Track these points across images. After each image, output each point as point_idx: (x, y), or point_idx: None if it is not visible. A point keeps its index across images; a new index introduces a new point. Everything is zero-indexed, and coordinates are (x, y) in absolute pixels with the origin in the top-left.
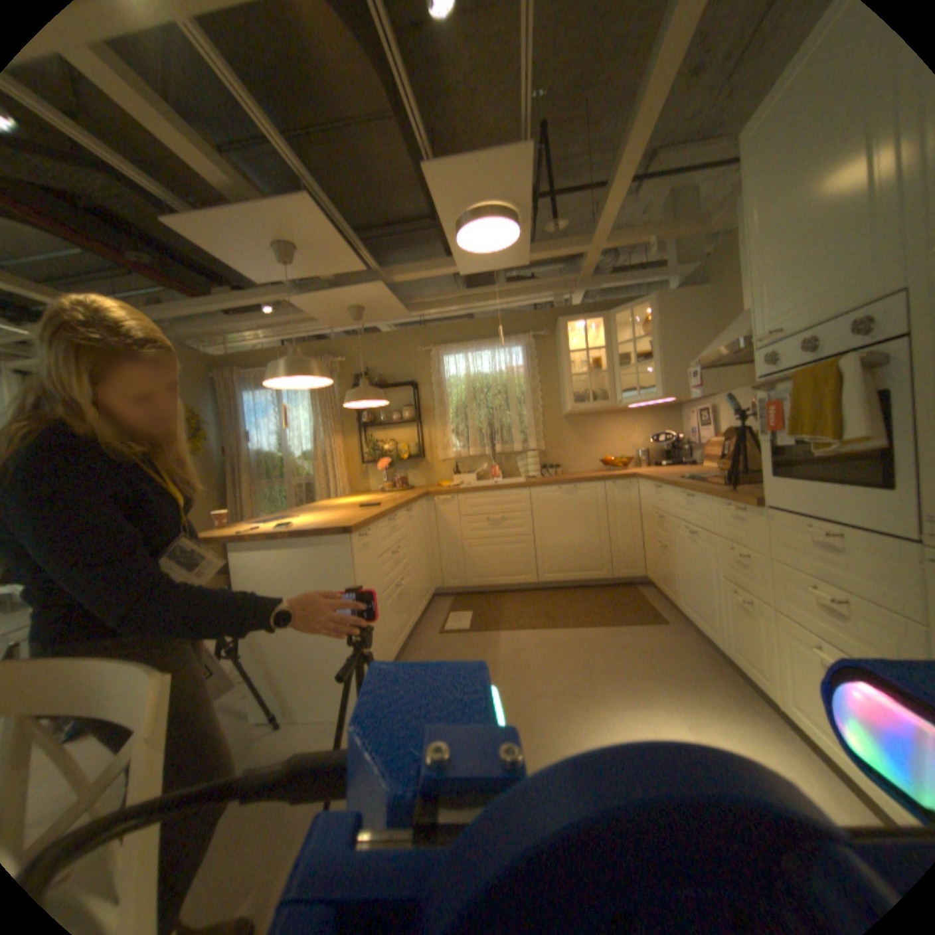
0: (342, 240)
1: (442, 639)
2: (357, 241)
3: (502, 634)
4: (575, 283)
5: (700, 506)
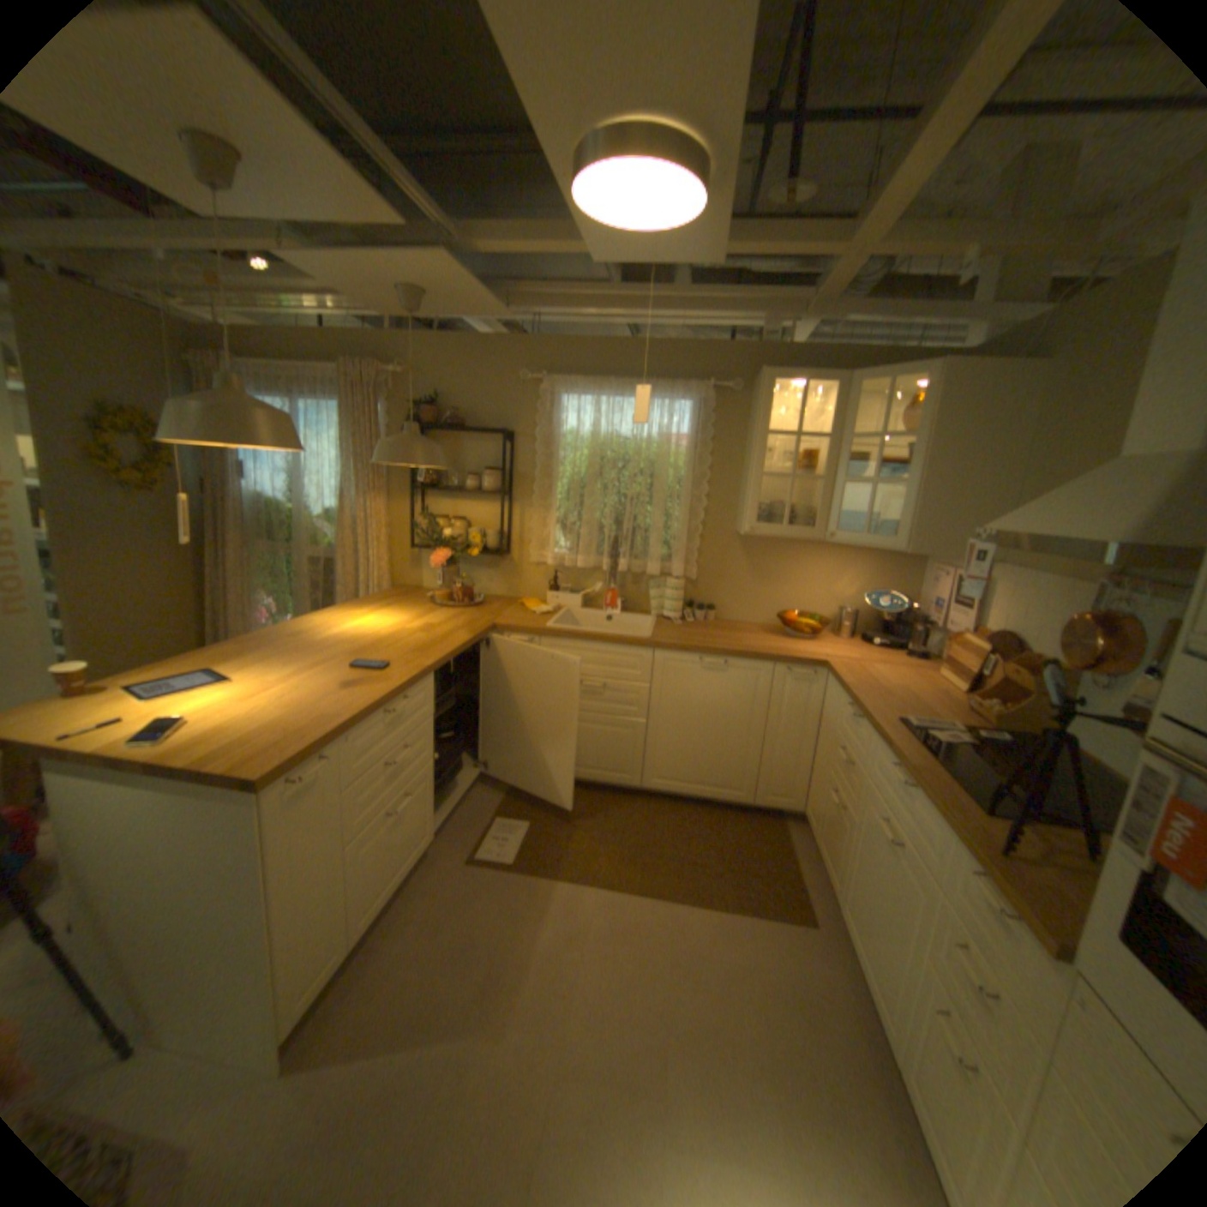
0: (335, 155)
1: (467, 882)
2: (390, 160)
3: (561, 891)
4: (808, 304)
5: (928, 819)
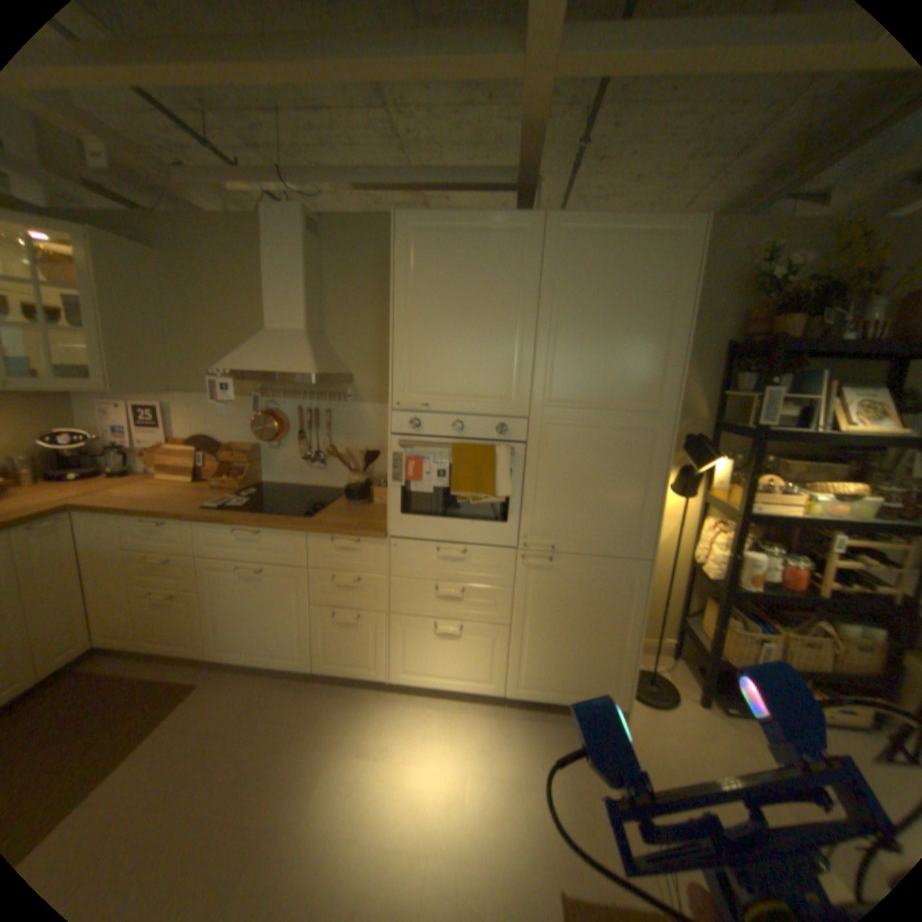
0: None
1: None
2: None
3: None
4: None
5: (275, 541)
